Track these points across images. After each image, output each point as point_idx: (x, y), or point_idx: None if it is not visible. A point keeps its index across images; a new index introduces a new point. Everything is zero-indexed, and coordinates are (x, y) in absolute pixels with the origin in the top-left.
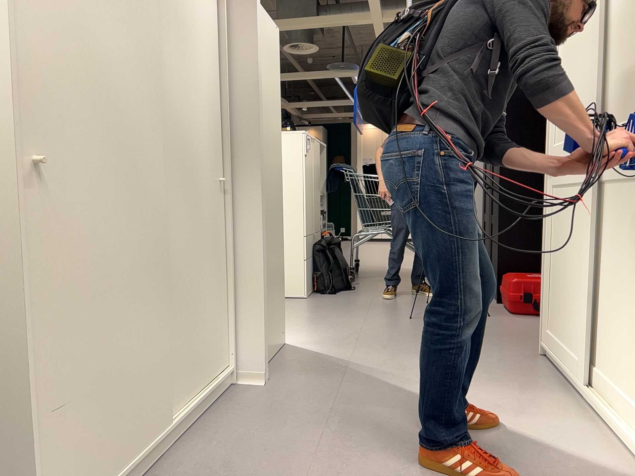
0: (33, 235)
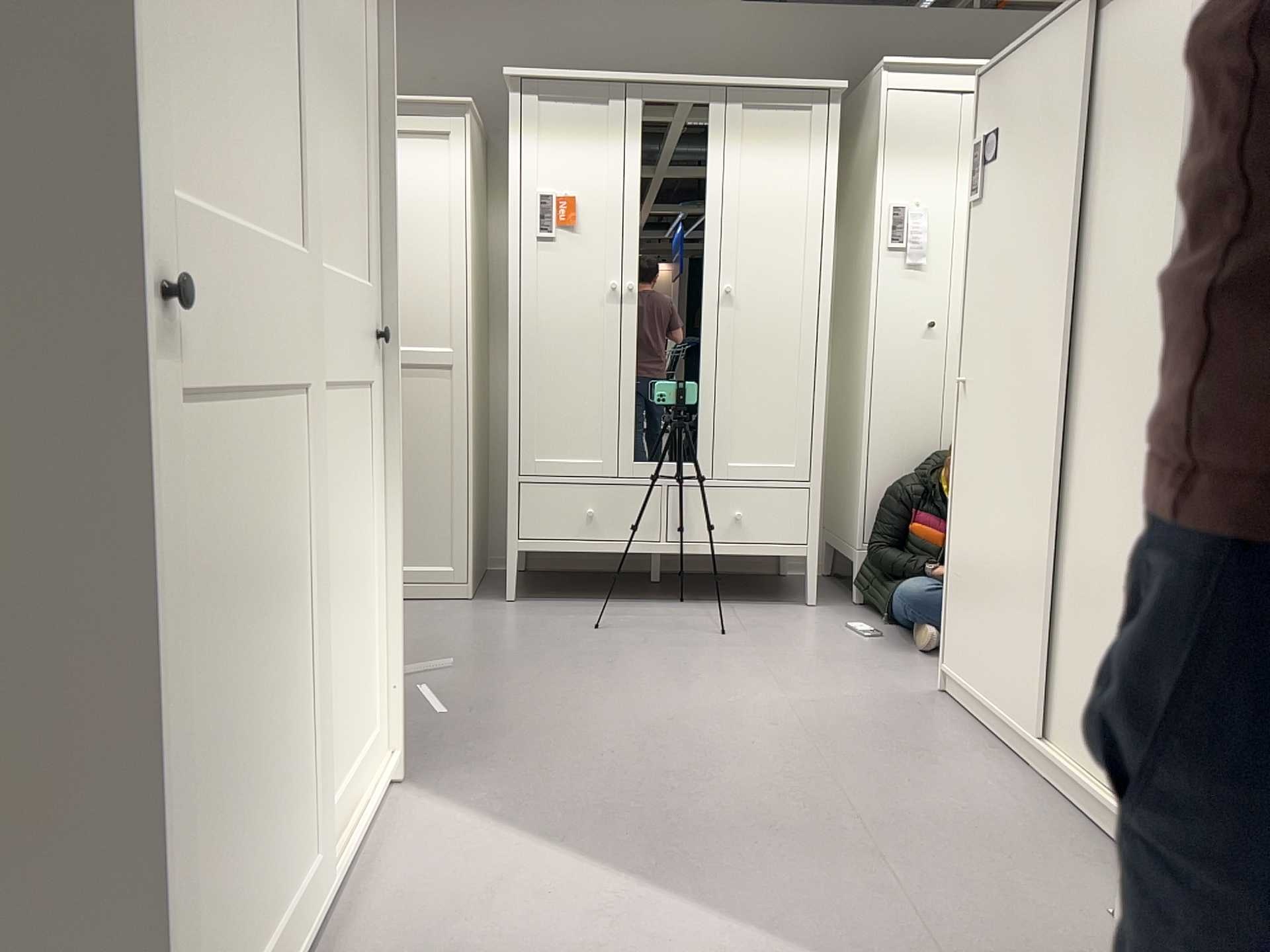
0: (959, 438)
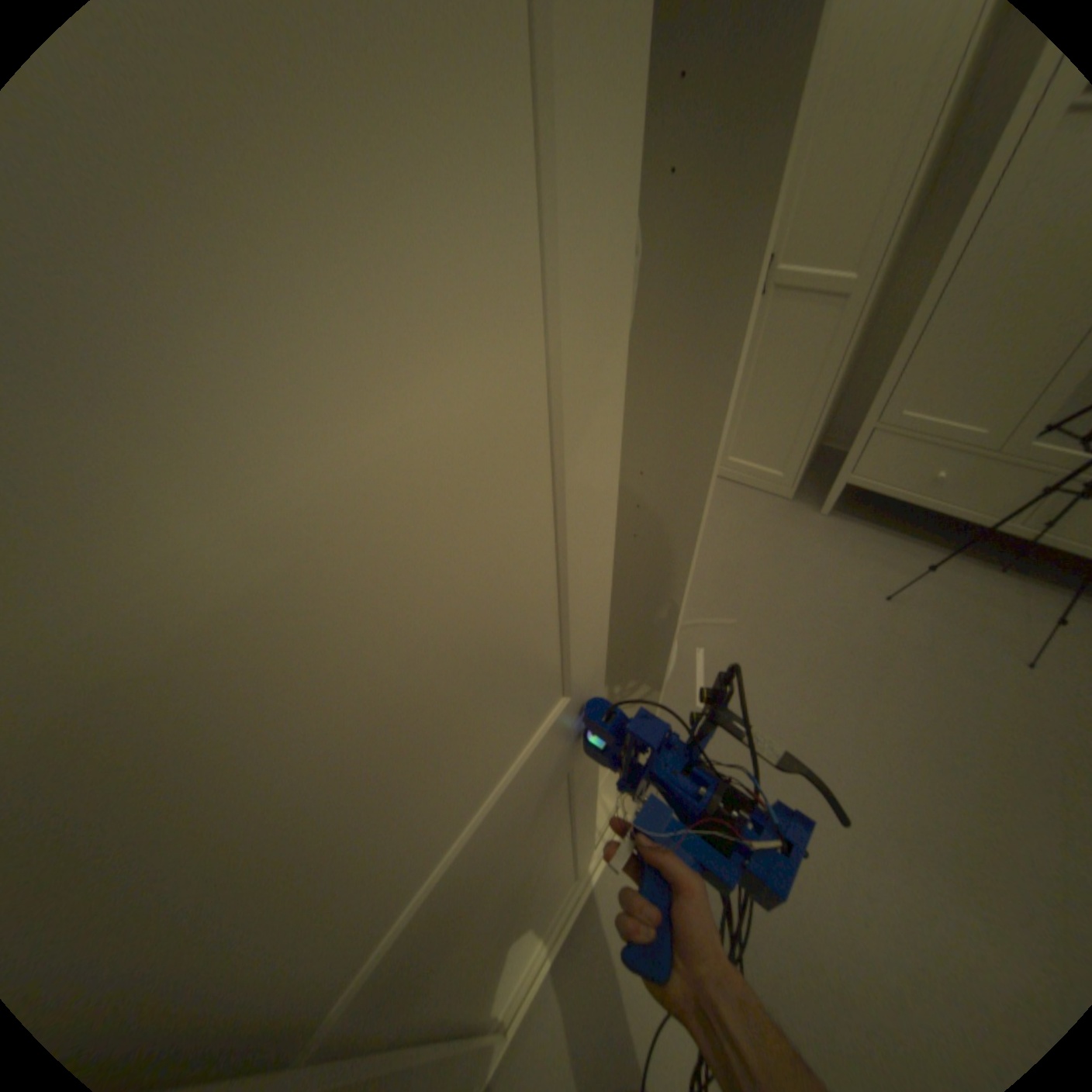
0: None
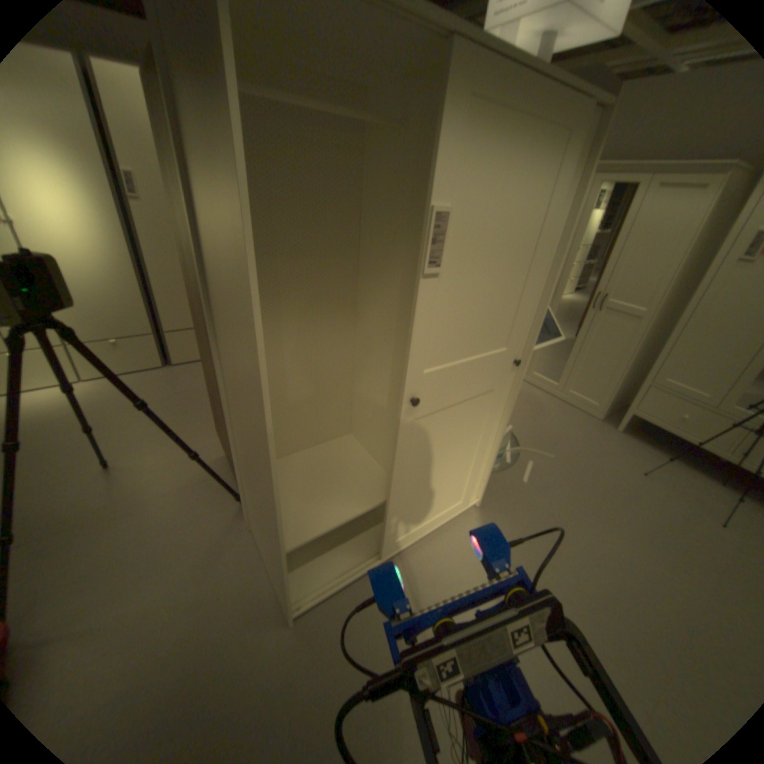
0: None
